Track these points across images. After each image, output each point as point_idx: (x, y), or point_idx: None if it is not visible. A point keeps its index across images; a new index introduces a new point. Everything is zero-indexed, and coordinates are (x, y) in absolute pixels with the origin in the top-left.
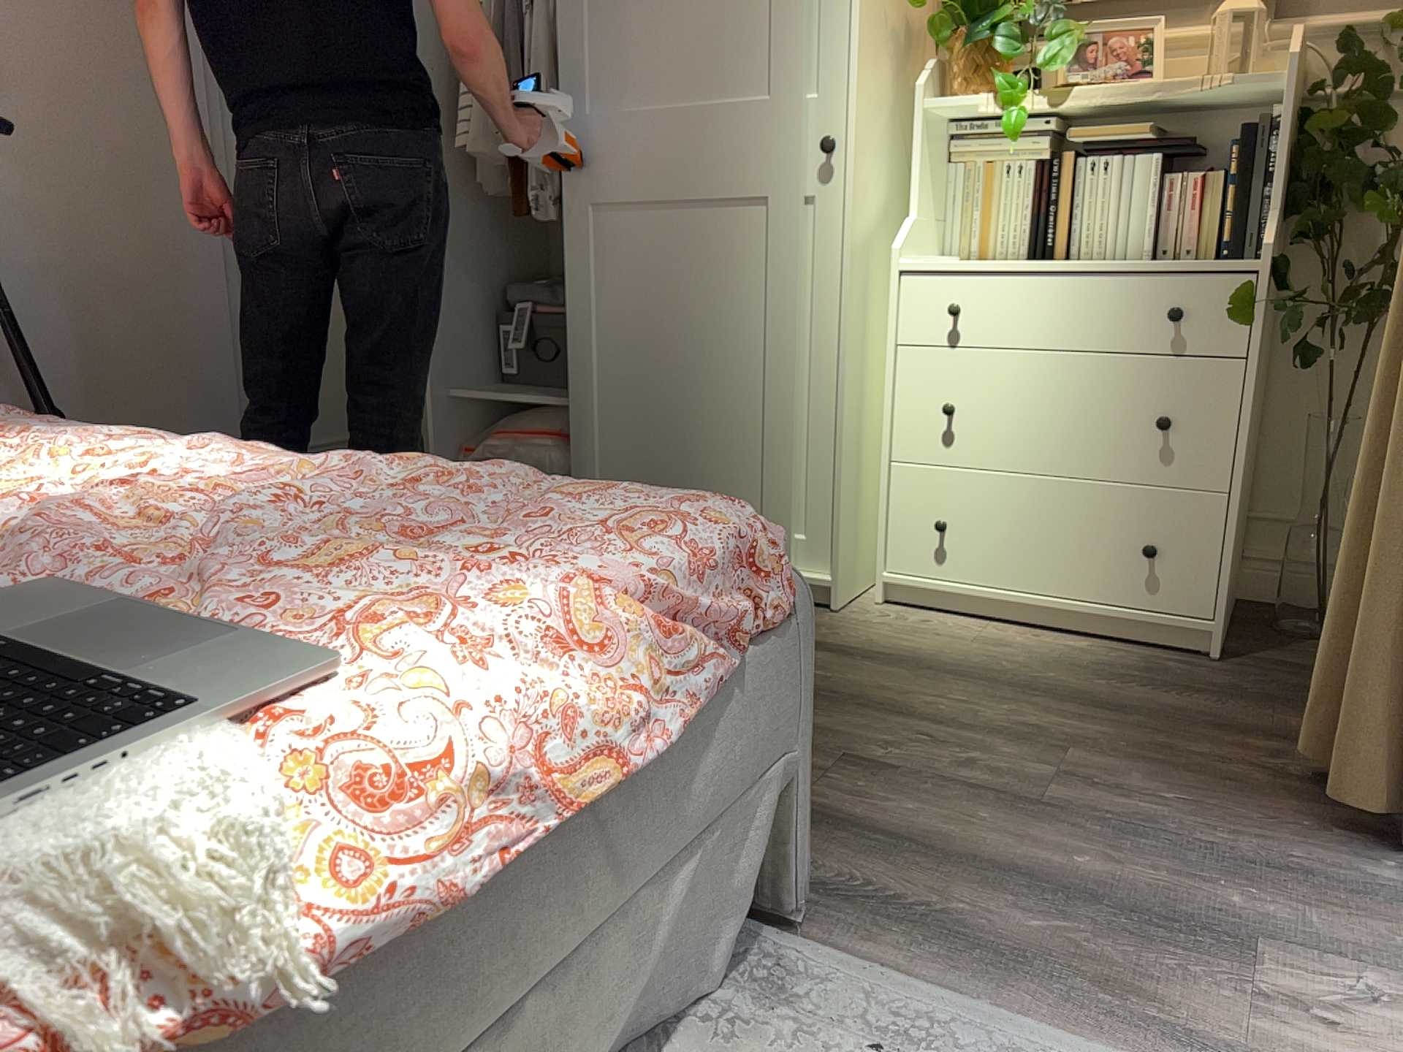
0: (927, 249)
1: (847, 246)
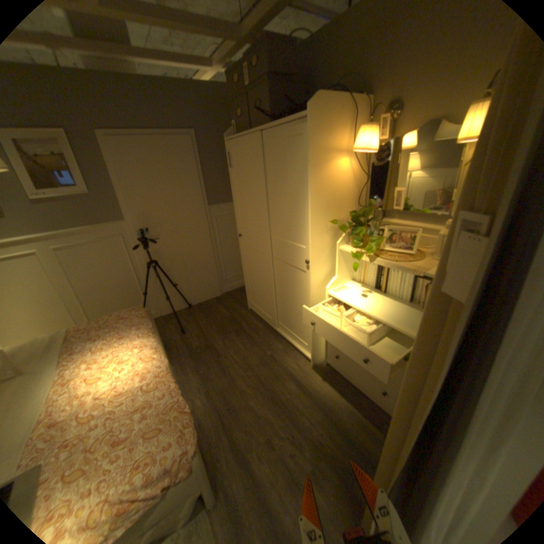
0: (345, 281)
1: (311, 289)
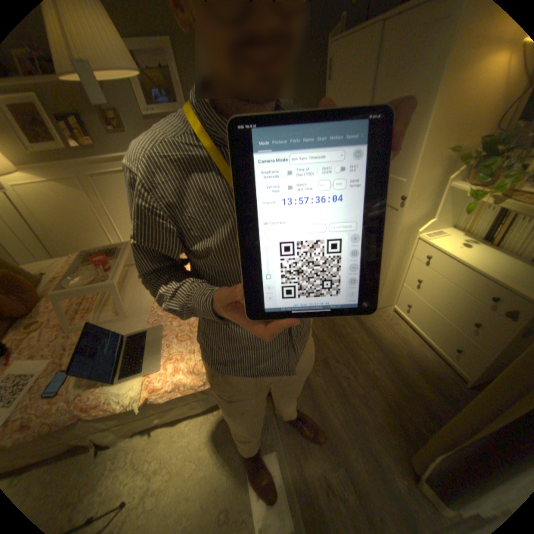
0: (443, 226)
1: (400, 229)
